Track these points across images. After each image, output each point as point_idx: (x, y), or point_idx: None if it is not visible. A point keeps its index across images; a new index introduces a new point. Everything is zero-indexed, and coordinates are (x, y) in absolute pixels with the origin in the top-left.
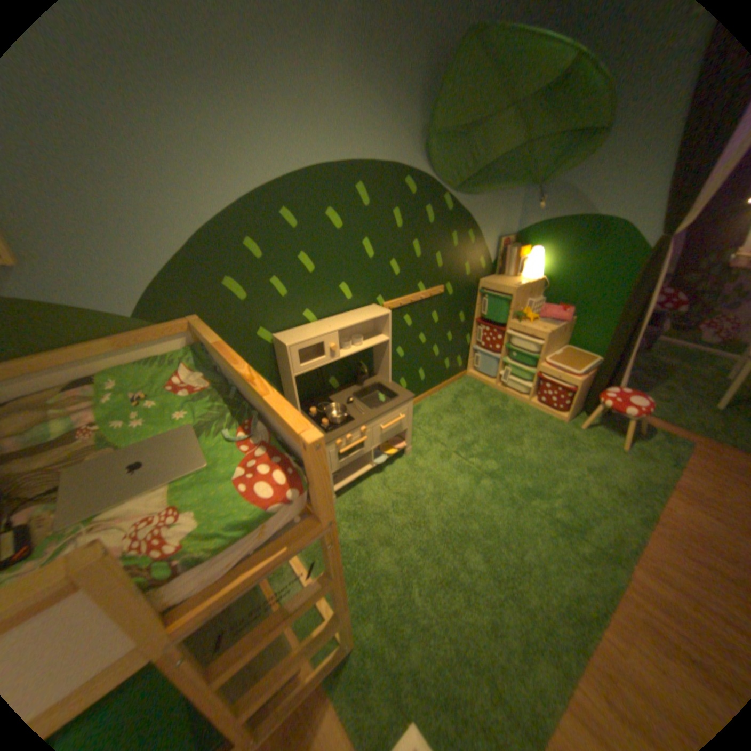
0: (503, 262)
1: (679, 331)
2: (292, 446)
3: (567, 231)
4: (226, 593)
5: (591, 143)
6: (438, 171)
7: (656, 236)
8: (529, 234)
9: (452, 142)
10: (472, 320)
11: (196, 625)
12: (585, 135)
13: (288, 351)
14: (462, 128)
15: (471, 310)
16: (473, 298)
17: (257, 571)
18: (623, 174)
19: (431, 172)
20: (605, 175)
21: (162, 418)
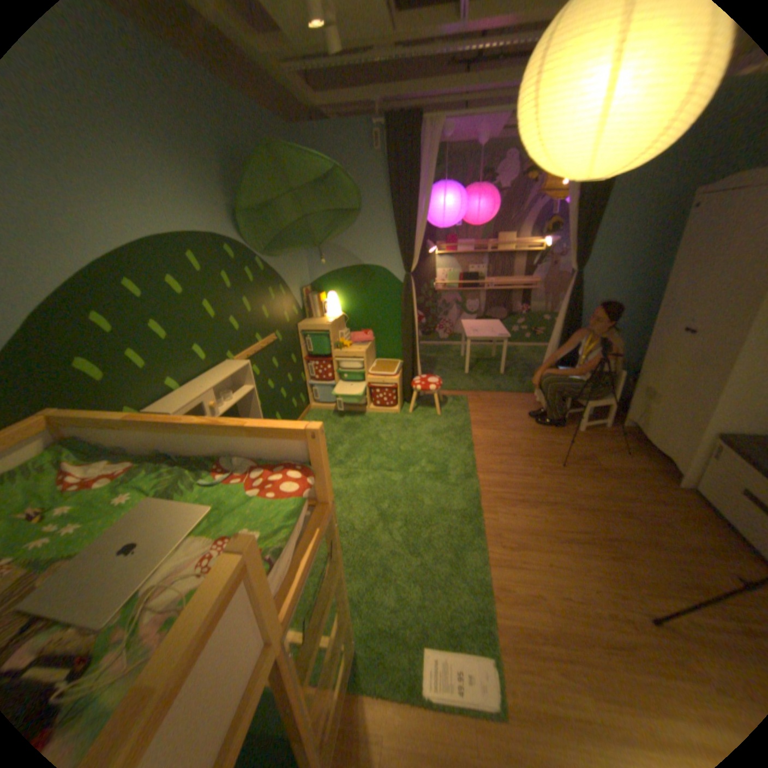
0: (309, 308)
1: (426, 336)
2: (277, 460)
3: (347, 278)
4: (297, 579)
5: (349, 219)
6: (246, 239)
7: (401, 275)
8: (320, 284)
9: (253, 217)
10: (301, 360)
11: (289, 613)
12: (343, 214)
13: None
14: (258, 207)
15: (298, 351)
16: (297, 341)
17: (307, 554)
18: (369, 238)
19: (241, 241)
20: (358, 239)
21: (100, 510)
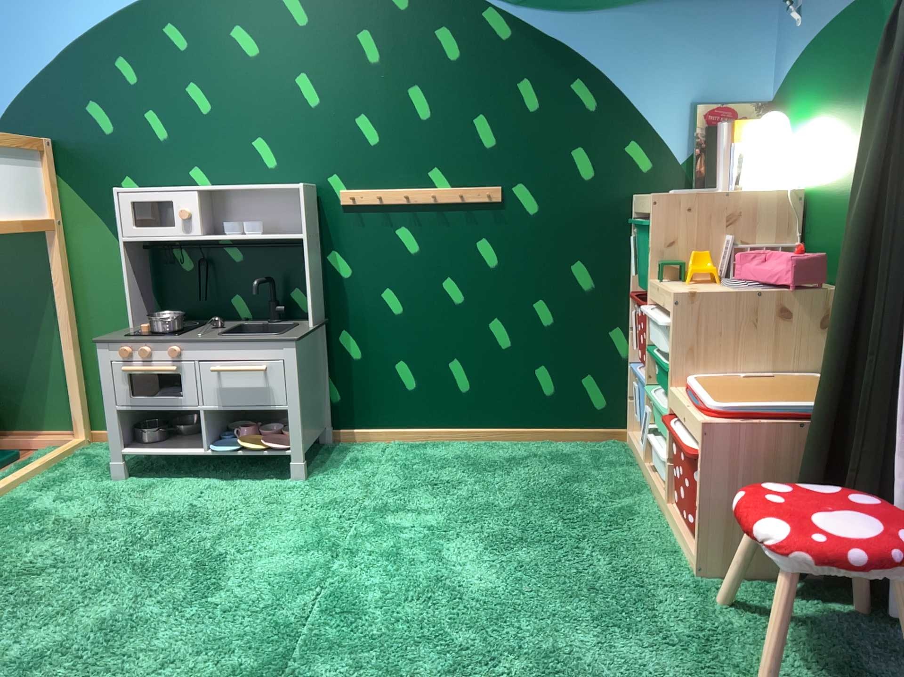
0: (710, 161)
1: None
2: None
3: (830, 58)
4: None
5: None
6: None
7: None
8: (785, 93)
9: None
10: (628, 294)
11: None
12: None
13: (121, 199)
14: None
15: (621, 266)
16: (622, 238)
17: None
18: None
19: None
20: None
21: None
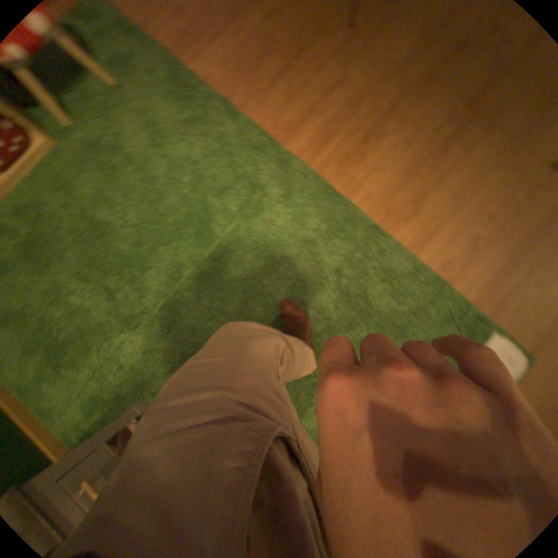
0: None
1: None
2: None
3: None
4: None
5: None
6: None
7: None
8: None
9: None
10: None
11: None
12: None
13: None
14: None
15: None
16: None
17: None
18: None
19: None
20: None
21: None
